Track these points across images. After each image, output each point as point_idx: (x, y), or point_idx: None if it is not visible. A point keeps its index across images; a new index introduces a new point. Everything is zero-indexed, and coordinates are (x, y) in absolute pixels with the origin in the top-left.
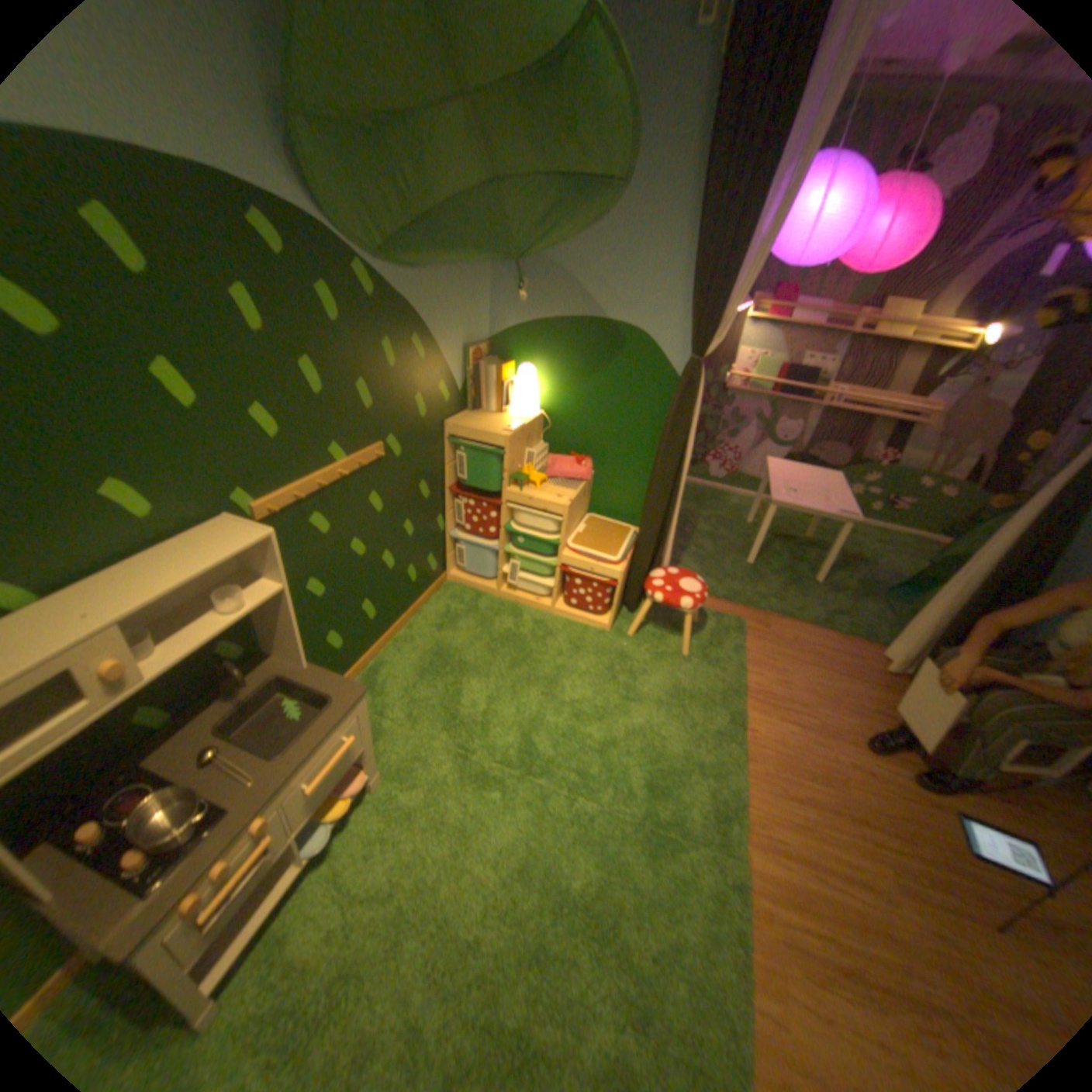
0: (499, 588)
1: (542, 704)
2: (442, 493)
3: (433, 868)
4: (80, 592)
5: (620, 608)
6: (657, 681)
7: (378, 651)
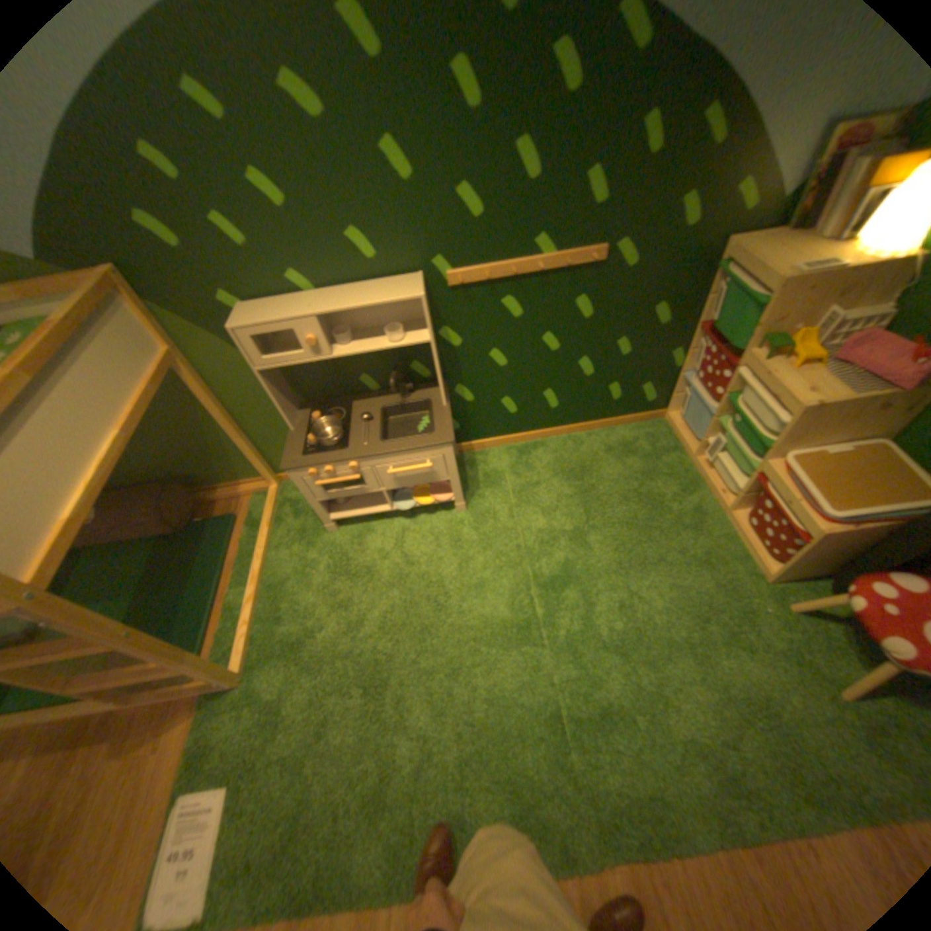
0: (699, 455)
1: (611, 572)
2: (692, 326)
3: (438, 579)
4: (324, 294)
5: (830, 580)
6: (757, 677)
7: (552, 436)
